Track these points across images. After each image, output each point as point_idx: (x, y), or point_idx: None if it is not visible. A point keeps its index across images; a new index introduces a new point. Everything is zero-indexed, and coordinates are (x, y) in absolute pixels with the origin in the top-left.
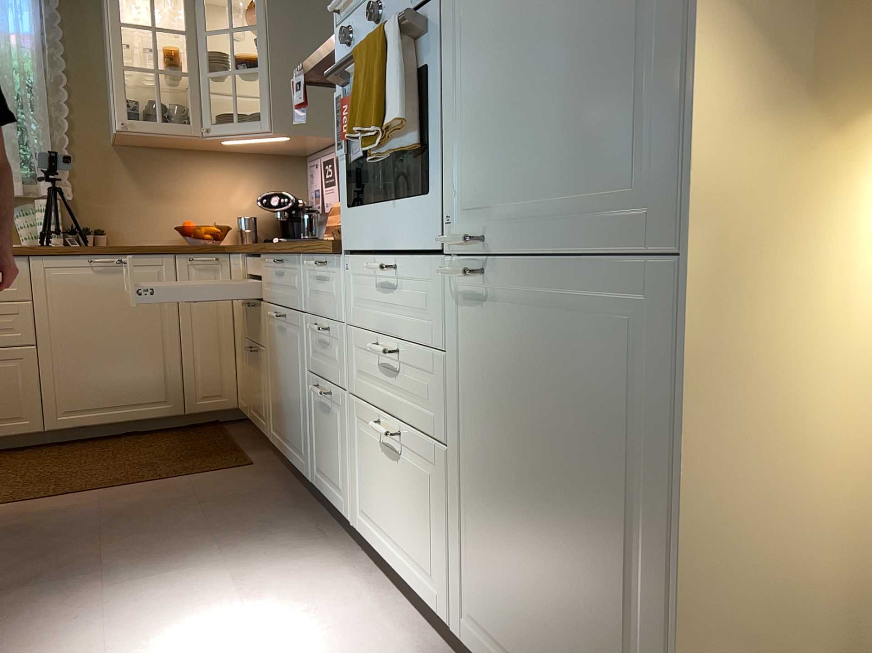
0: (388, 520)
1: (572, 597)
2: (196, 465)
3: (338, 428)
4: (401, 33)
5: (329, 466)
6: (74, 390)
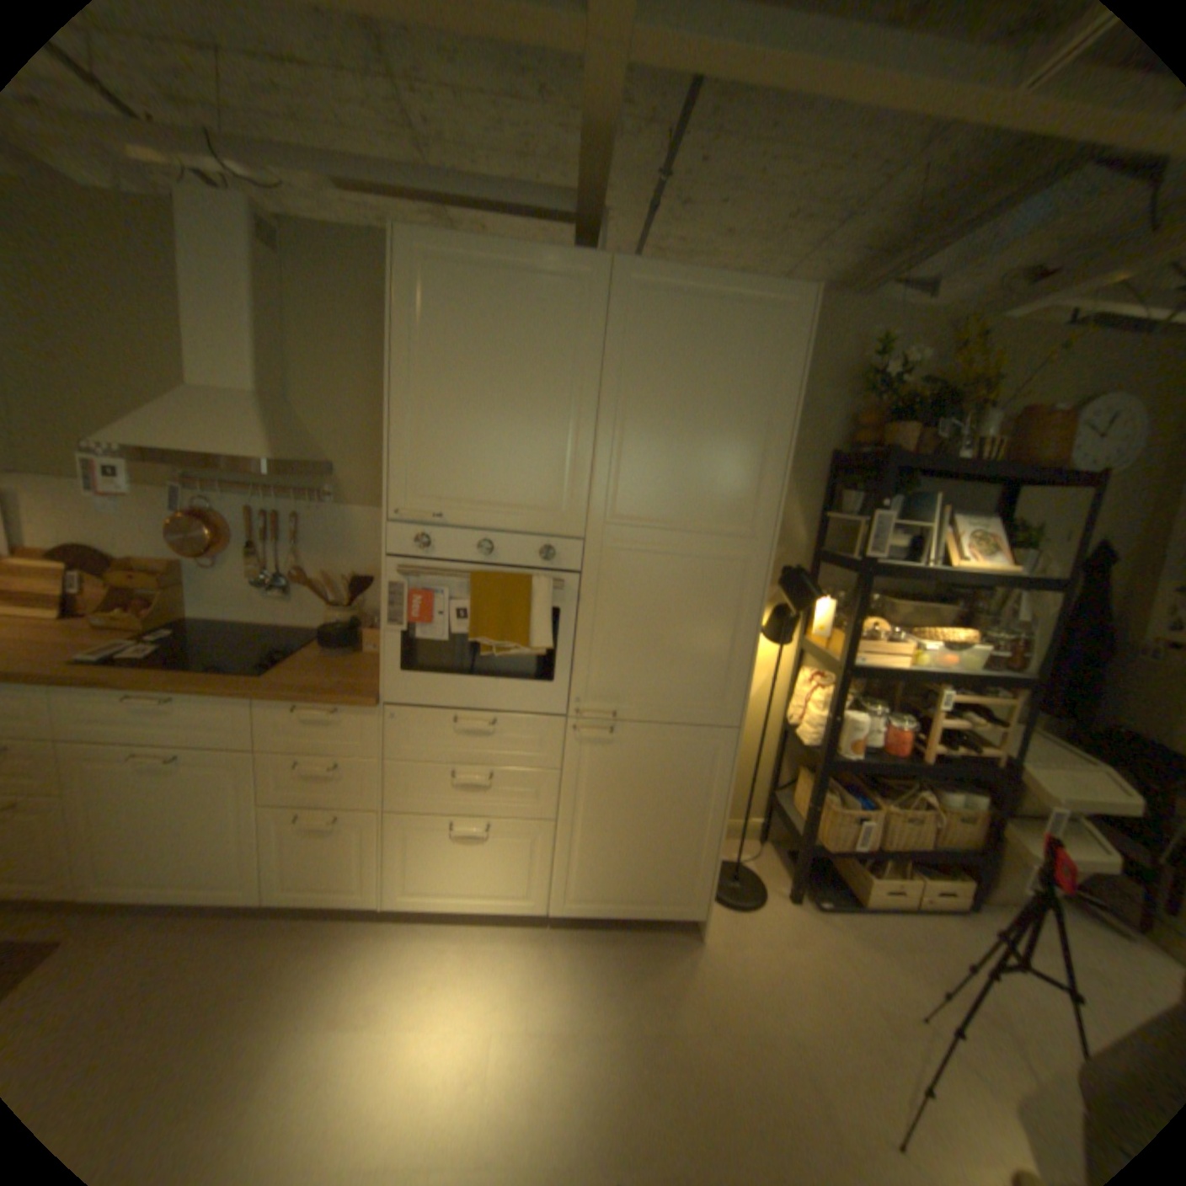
0: (454, 884)
1: (657, 857)
2: None
3: (350, 843)
4: (551, 594)
5: (320, 879)
6: None
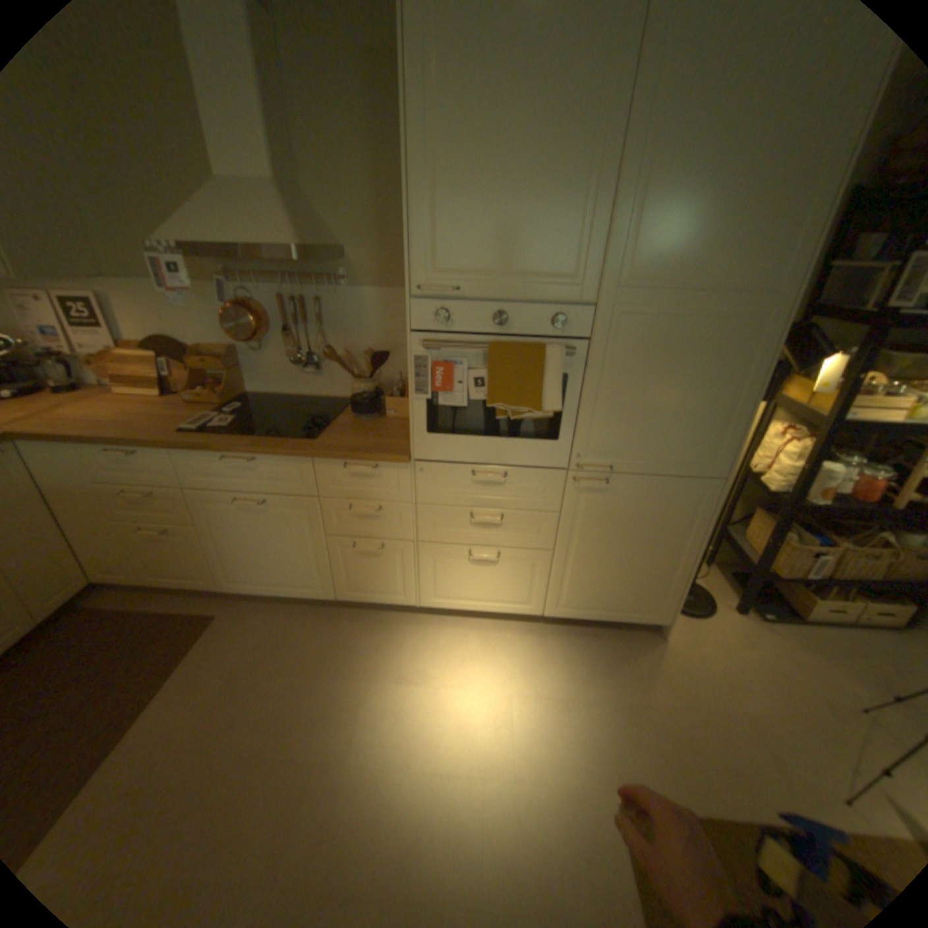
0: (472, 592)
1: (636, 579)
2: (161, 653)
3: (395, 561)
4: (564, 360)
5: (375, 584)
6: None
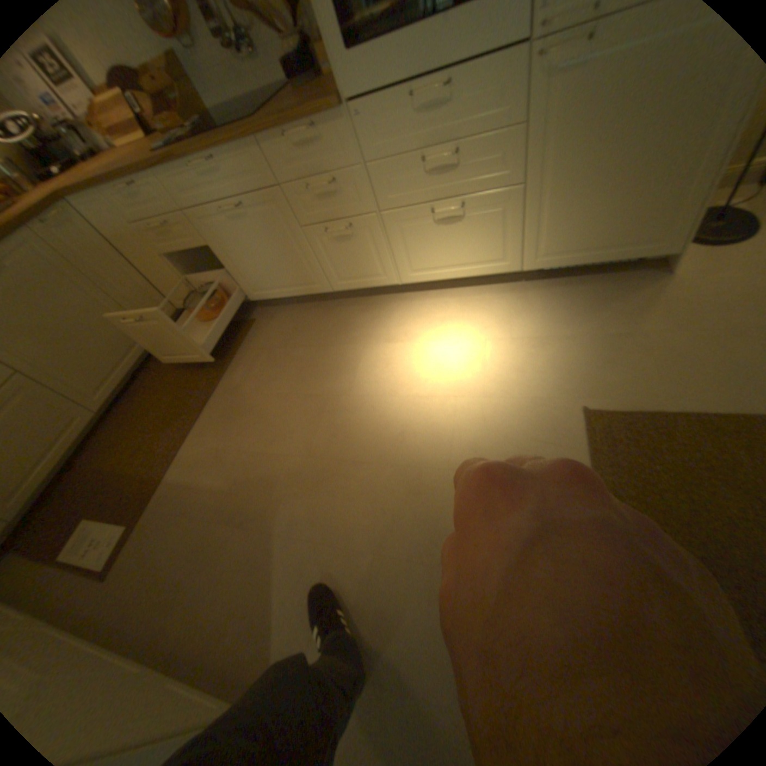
0: (446, 257)
1: (637, 195)
2: (228, 345)
3: (367, 240)
4: None
5: (359, 269)
6: (83, 376)
